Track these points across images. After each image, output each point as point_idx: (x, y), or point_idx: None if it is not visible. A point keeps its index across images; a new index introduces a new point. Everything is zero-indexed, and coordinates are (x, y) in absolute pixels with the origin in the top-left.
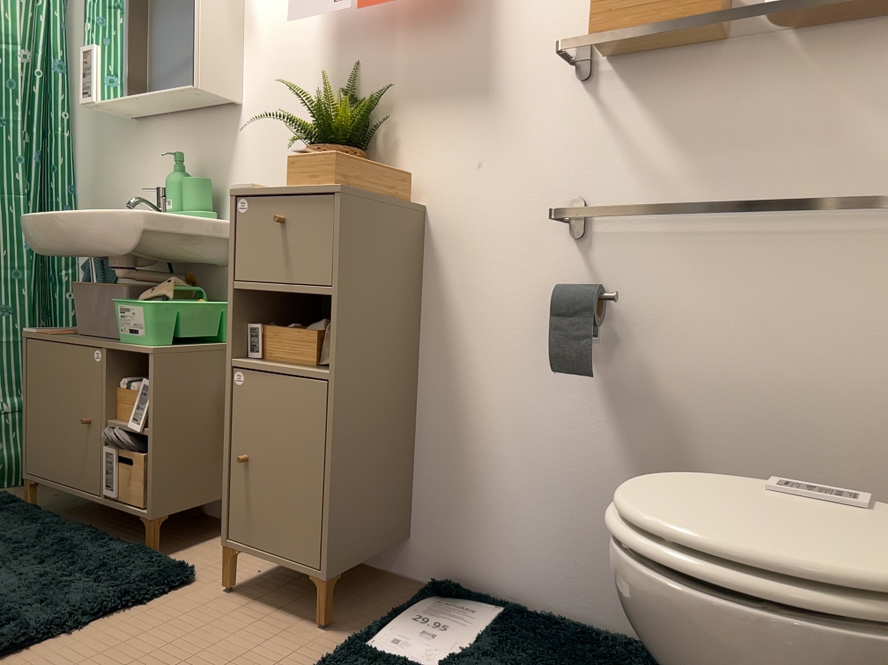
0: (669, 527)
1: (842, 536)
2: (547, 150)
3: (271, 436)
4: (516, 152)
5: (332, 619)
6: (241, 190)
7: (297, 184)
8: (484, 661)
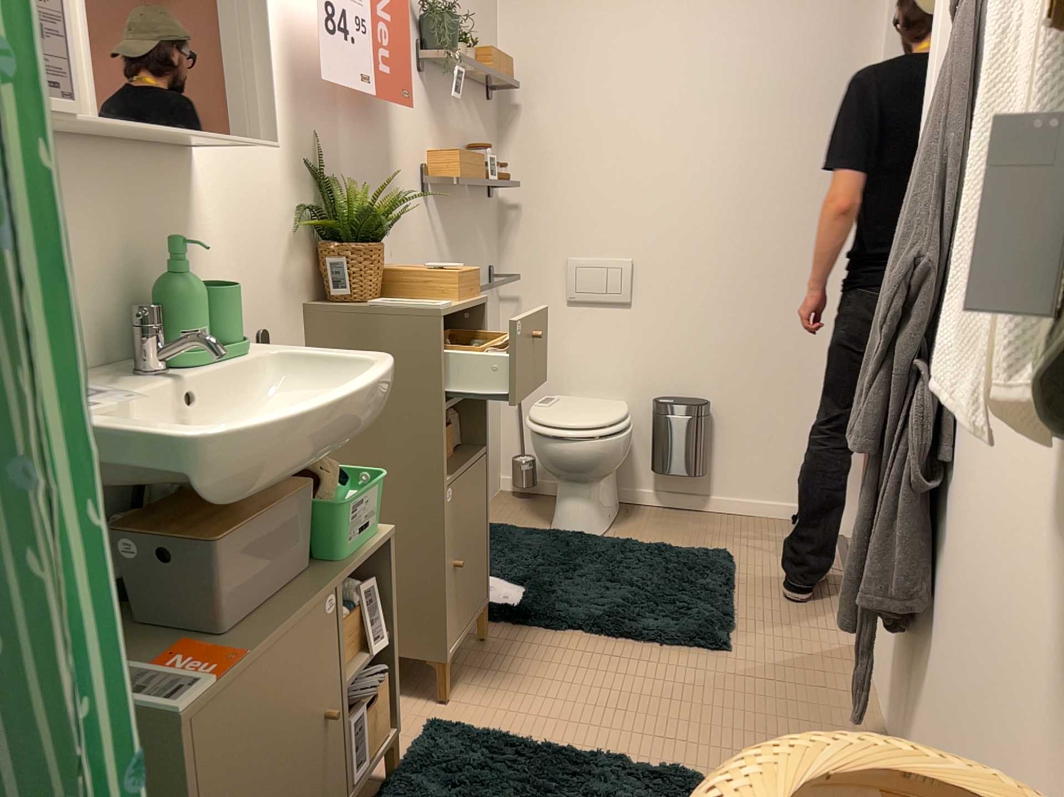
0: (607, 422)
1: (594, 407)
2: (419, 250)
3: (469, 523)
4: (409, 250)
5: (474, 634)
6: (449, 310)
7: (469, 299)
8: (513, 567)
